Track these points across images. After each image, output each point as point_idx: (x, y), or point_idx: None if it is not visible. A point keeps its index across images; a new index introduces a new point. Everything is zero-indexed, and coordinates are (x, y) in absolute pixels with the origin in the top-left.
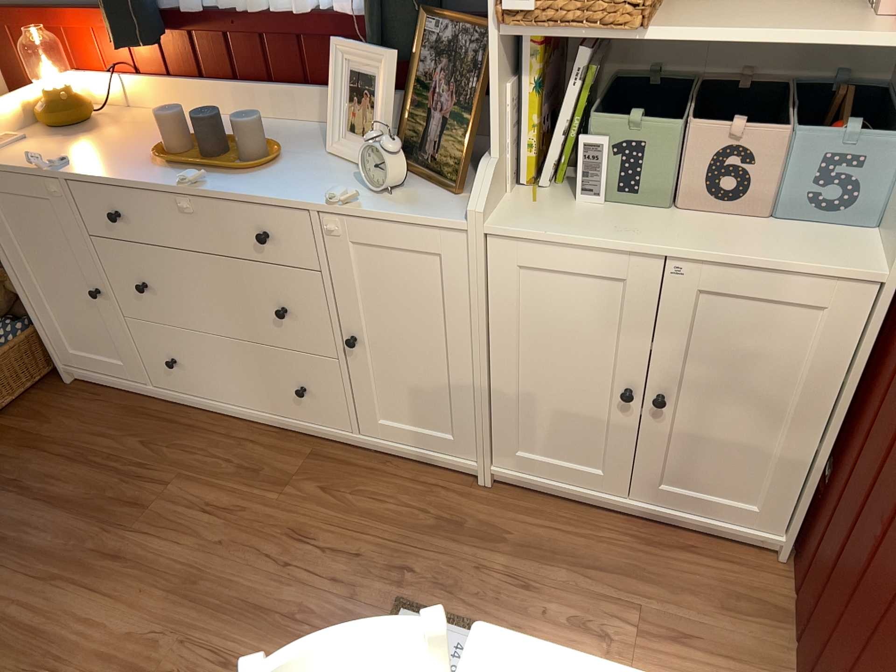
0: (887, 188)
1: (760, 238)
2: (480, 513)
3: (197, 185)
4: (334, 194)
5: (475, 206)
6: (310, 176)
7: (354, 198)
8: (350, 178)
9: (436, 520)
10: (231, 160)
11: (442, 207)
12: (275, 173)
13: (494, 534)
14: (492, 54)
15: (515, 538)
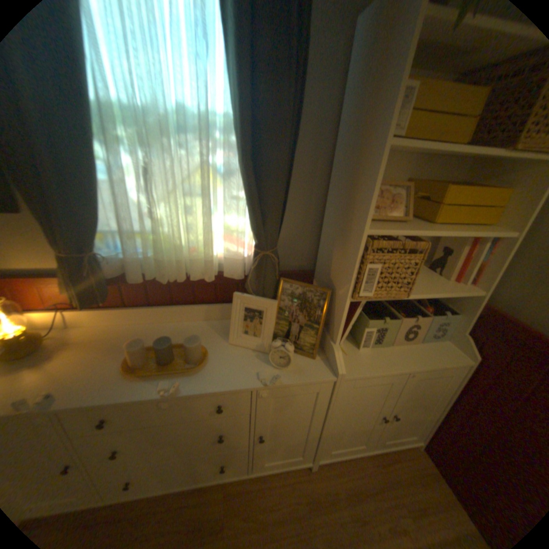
0: (459, 329)
1: (430, 353)
2: (323, 491)
3: (172, 394)
4: (262, 377)
5: (340, 370)
6: (230, 362)
7: (280, 379)
8: (253, 358)
9: (308, 509)
10: (174, 361)
11: (315, 369)
12: (208, 365)
13: (336, 501)
14: (345, 305)
15: (345, 498)
